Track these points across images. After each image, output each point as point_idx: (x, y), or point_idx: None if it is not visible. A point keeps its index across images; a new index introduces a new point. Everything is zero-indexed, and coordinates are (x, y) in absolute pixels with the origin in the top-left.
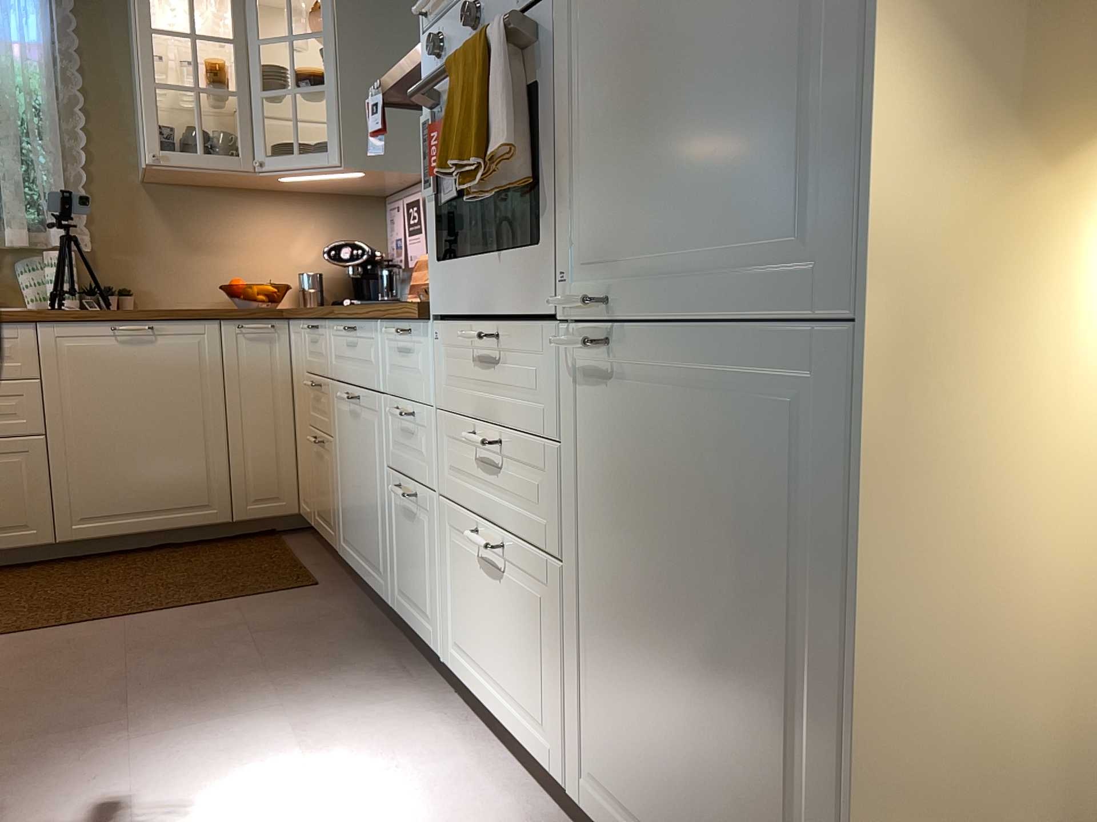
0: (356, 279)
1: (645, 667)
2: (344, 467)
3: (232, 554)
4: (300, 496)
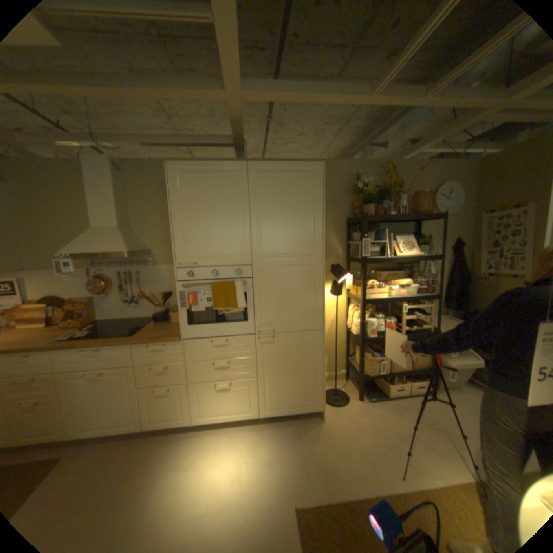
0: None
1: (281, 383)
2: (77, 403)
3: None
4: None
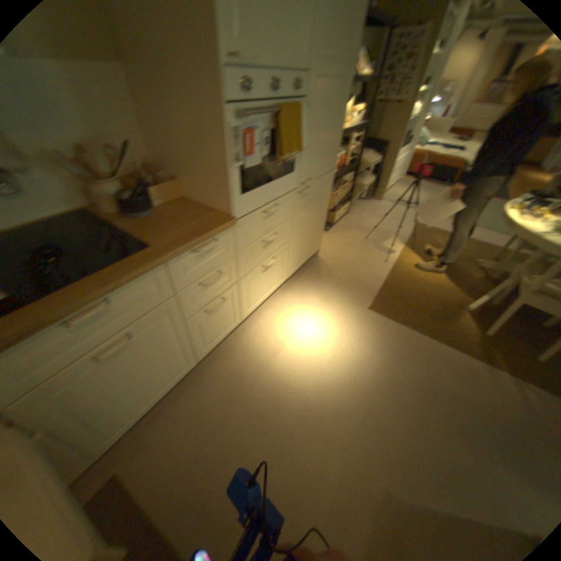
0: None
1: (305, 236)
2: (98, 403)
3: None
4: None
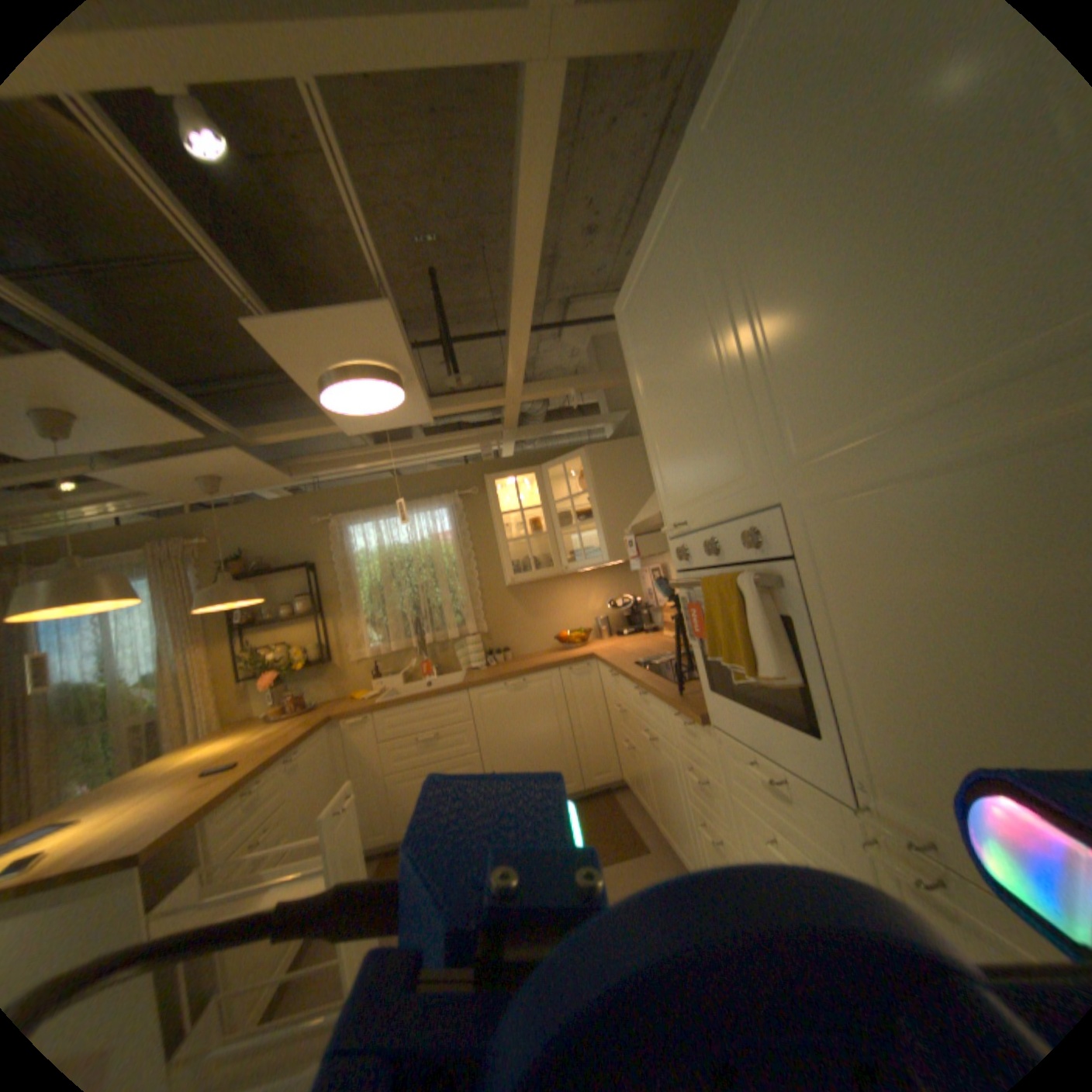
0: (626, 613)
1: None
2: (652, 776)
3: (588, 816)
4: (621, 770)
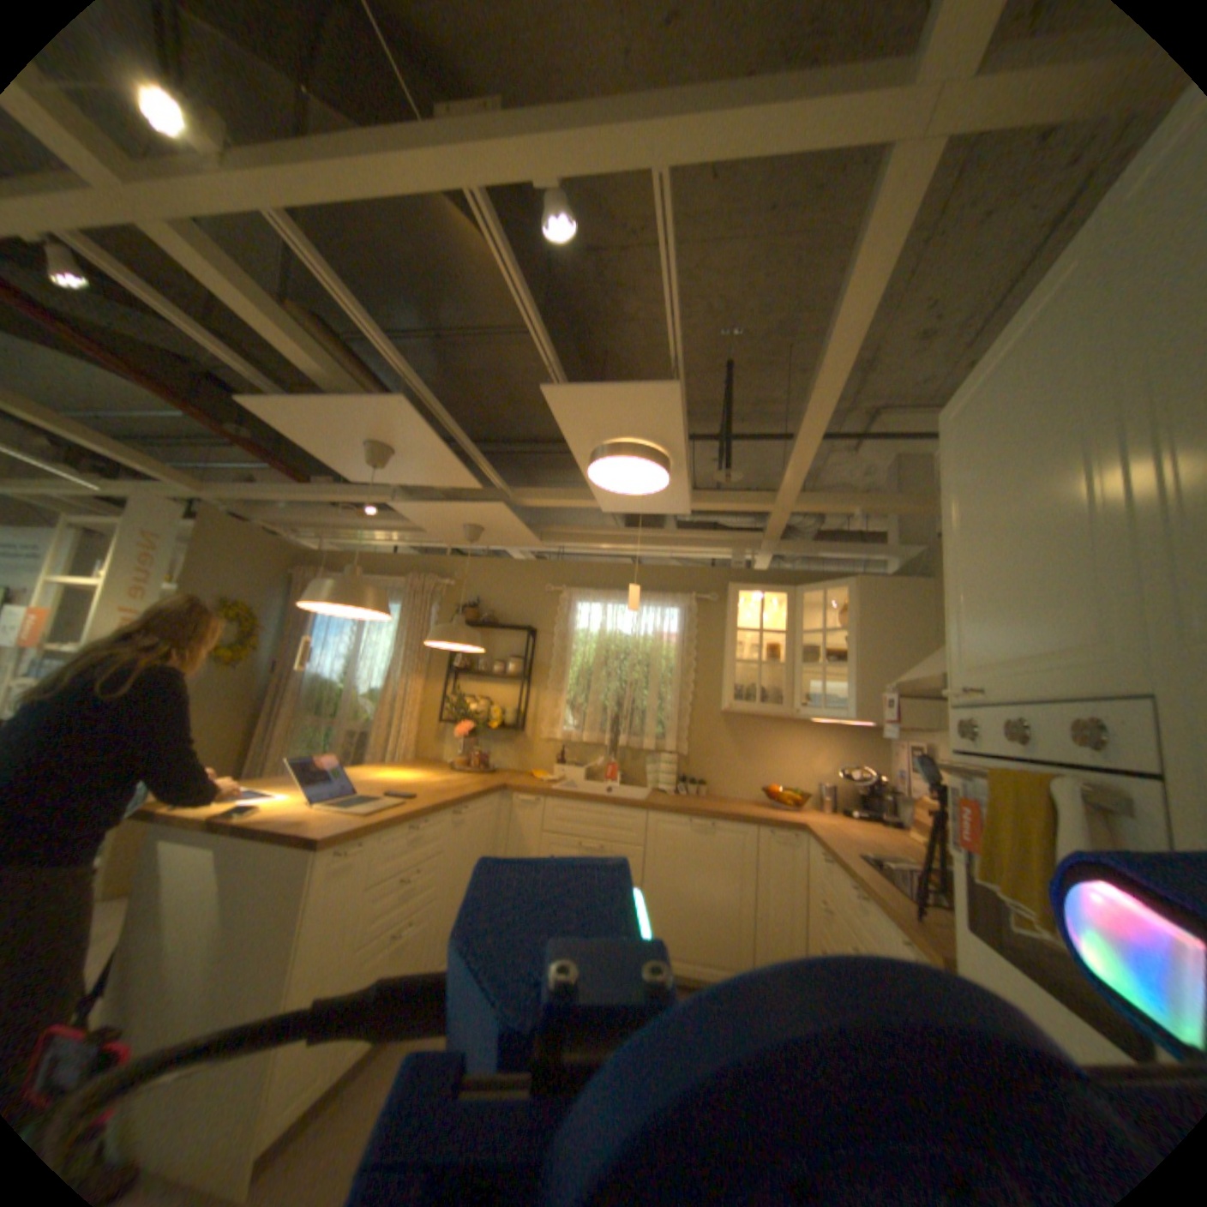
0: (864, 793)
1: None
2: None
3: None
4: None
